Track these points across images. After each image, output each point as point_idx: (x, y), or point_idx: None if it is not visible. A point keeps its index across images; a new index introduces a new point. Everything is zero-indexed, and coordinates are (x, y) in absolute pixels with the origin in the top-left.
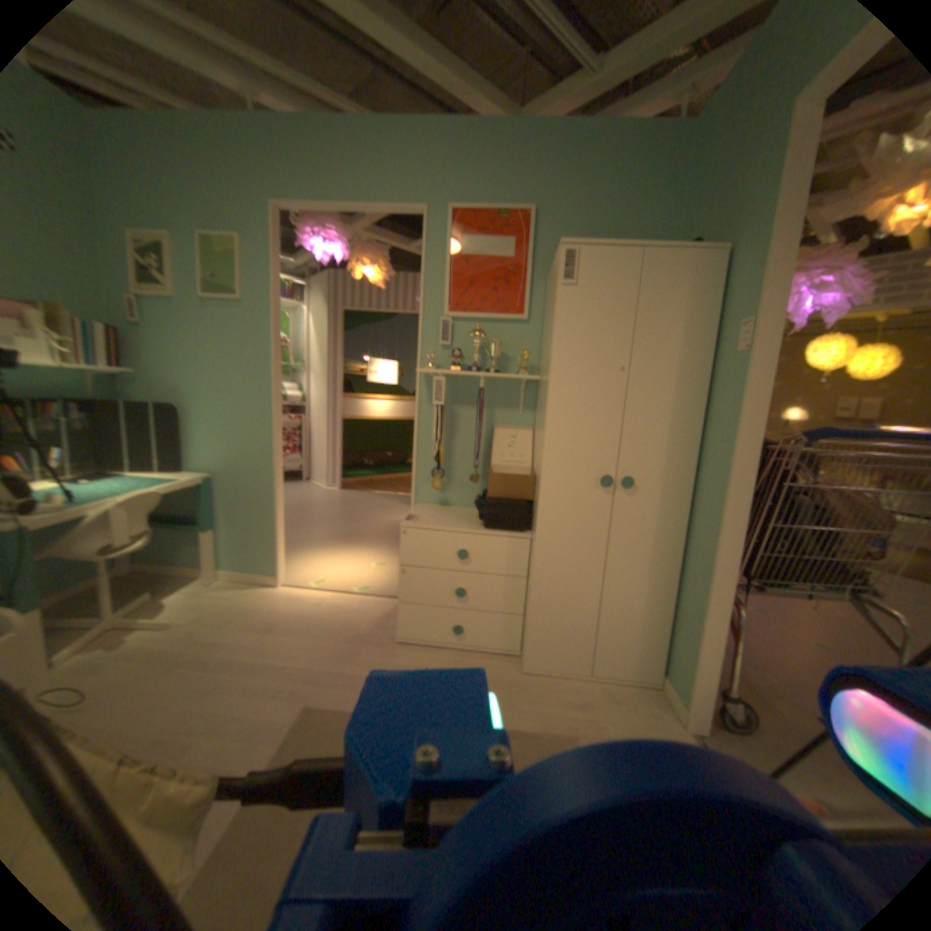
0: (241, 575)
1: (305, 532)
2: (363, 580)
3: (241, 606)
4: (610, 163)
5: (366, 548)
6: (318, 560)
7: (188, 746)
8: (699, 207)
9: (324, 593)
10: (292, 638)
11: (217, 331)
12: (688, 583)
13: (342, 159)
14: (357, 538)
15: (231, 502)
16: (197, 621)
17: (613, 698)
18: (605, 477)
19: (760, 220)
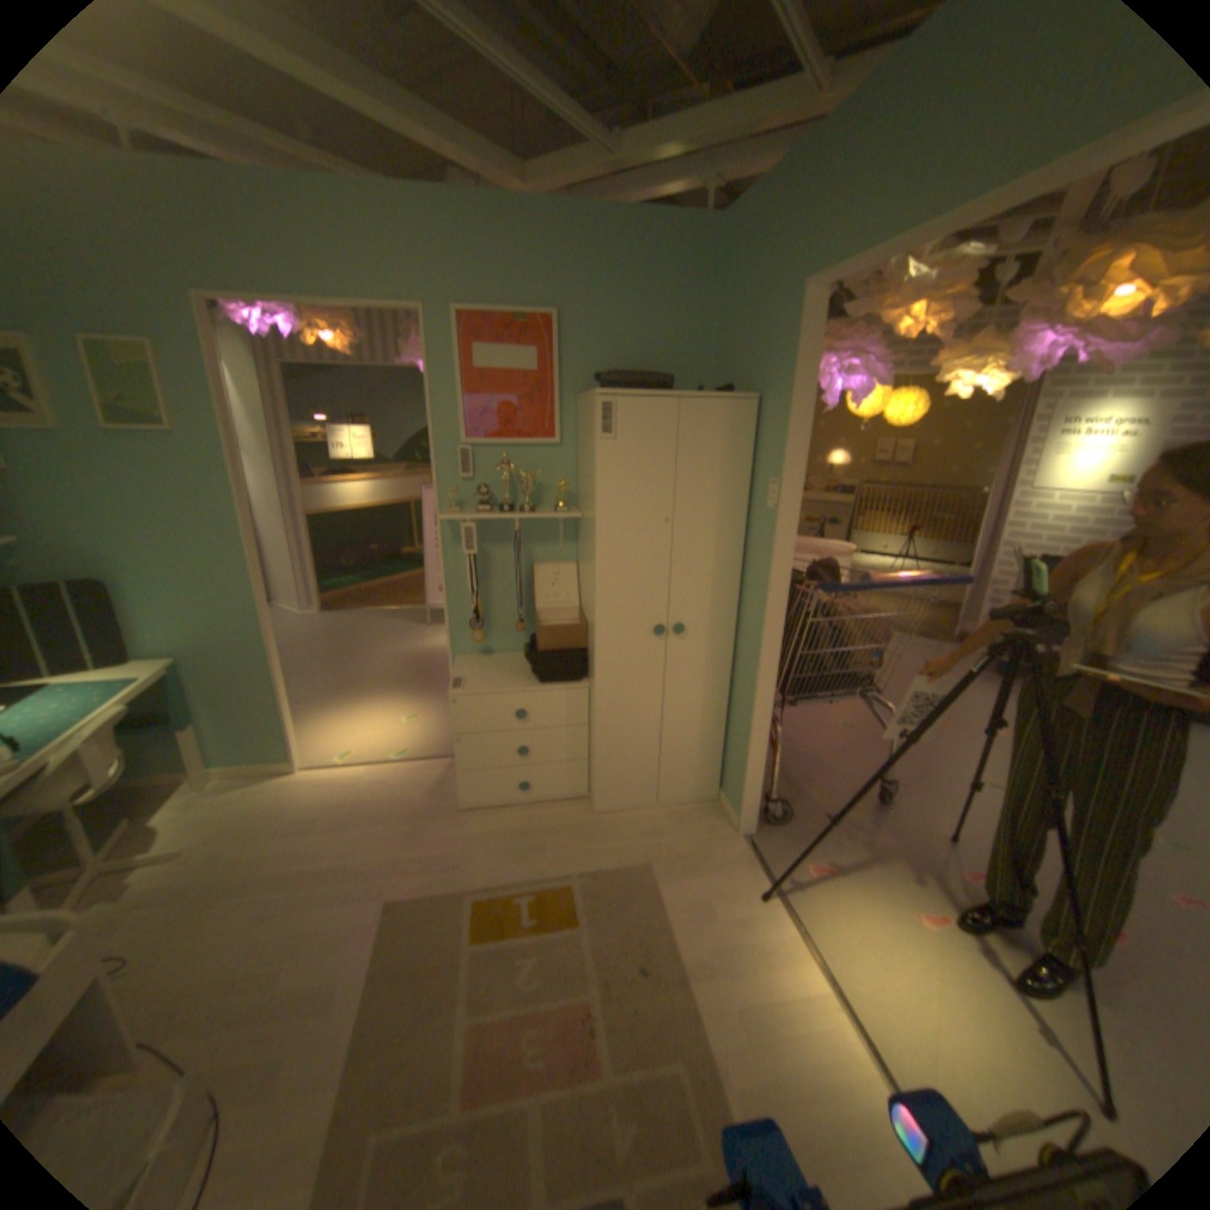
0: (240, 769)
1: (295, 687)
2: (396, 741)
3: (256, 807)
4: (636, 260)
5: (385, 696)
6: (330, 725)
7: (272, 975)
8: (730, 326)
9: (354, 769)
10: (337, 832)
11: (140, 473)
12: (734, 709)
13: (291, 234)
14: (368, 685)
15: (208, 686)
16: (207, 839)
17: (676, 818)
18: (656, 626)
19: (782, 385)
